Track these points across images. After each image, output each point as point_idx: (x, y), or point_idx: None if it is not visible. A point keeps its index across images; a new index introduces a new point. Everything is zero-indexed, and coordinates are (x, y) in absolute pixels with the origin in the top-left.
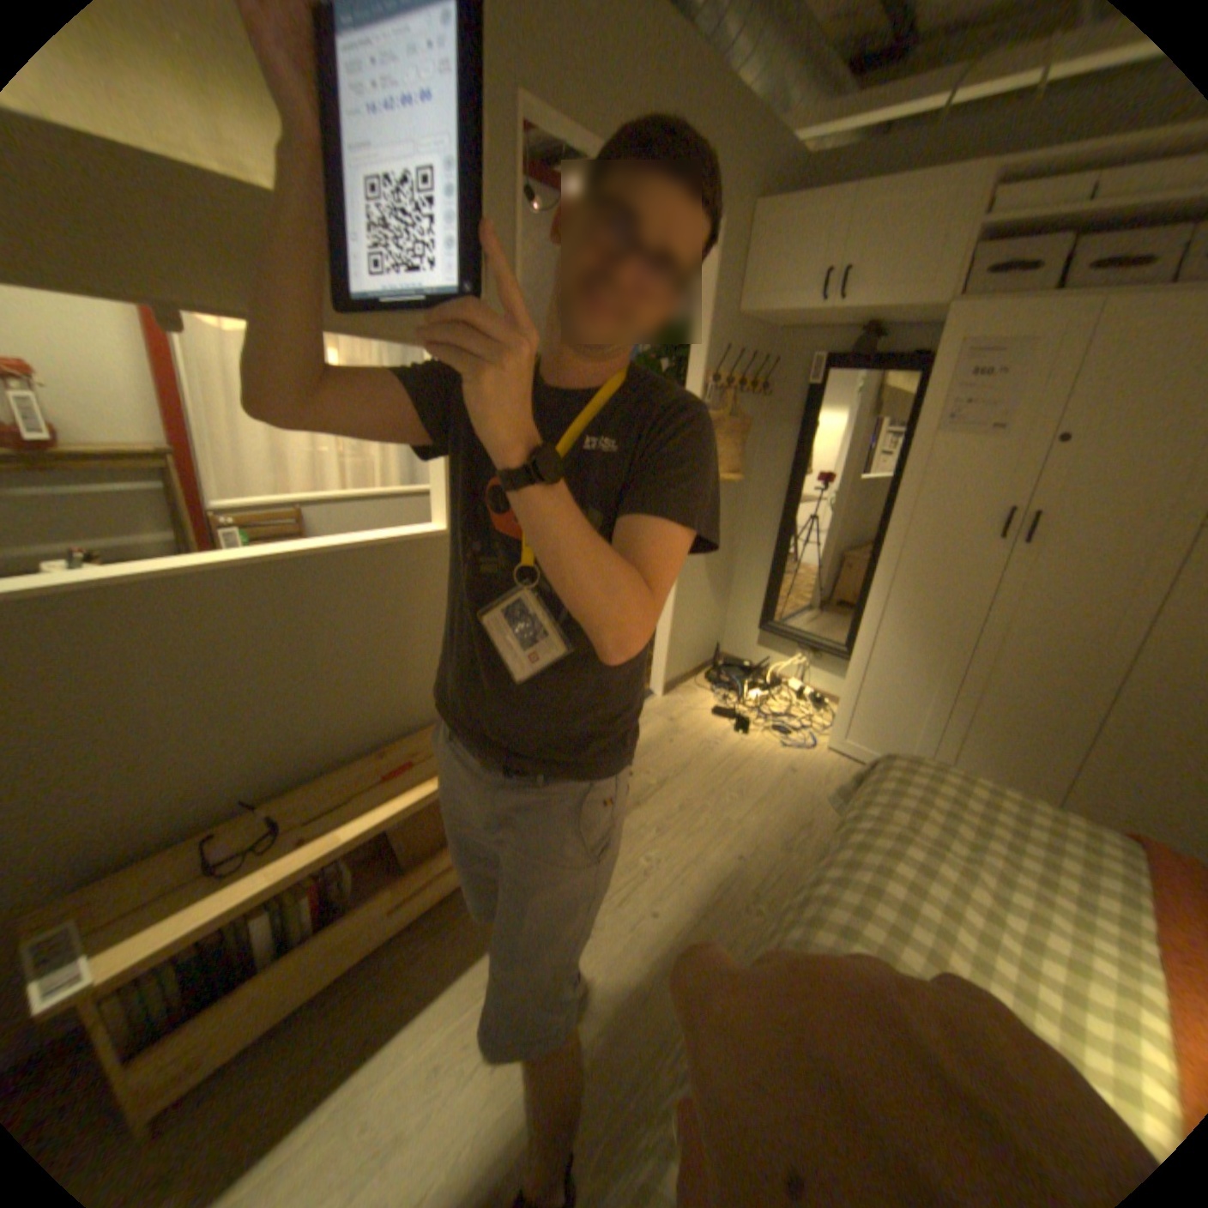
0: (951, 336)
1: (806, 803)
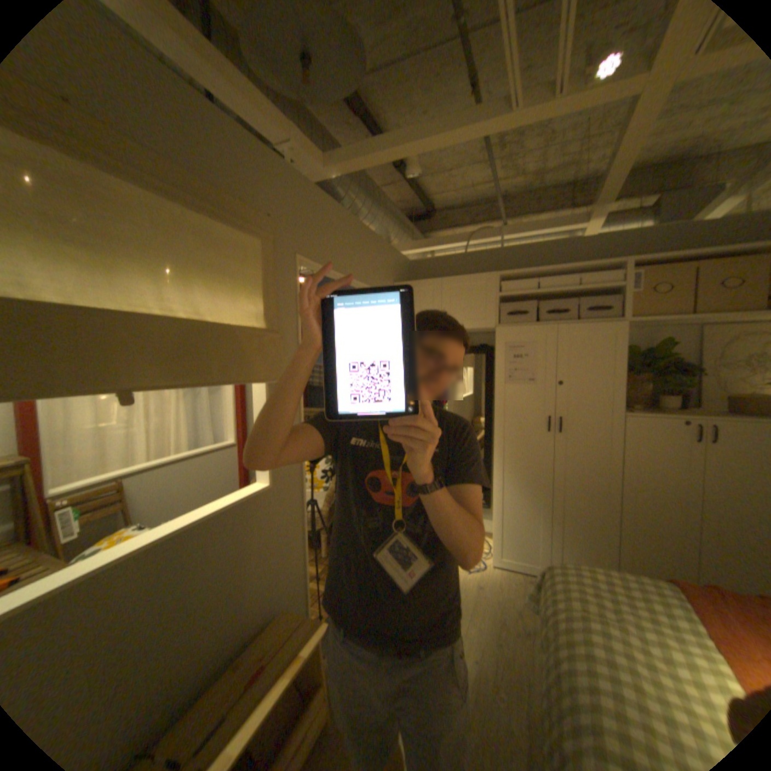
0: (499, 344)
1: (496, 611)
